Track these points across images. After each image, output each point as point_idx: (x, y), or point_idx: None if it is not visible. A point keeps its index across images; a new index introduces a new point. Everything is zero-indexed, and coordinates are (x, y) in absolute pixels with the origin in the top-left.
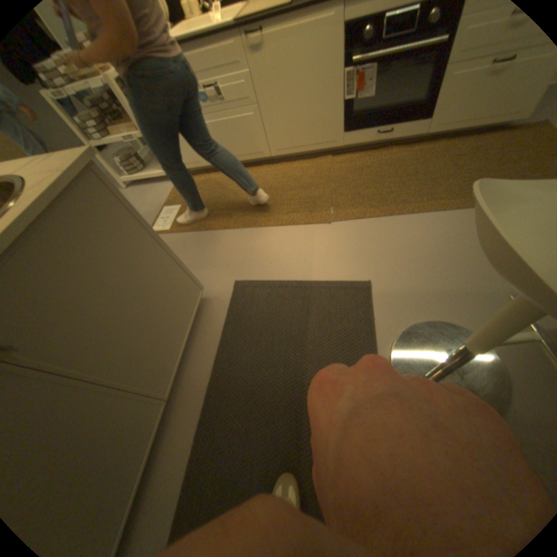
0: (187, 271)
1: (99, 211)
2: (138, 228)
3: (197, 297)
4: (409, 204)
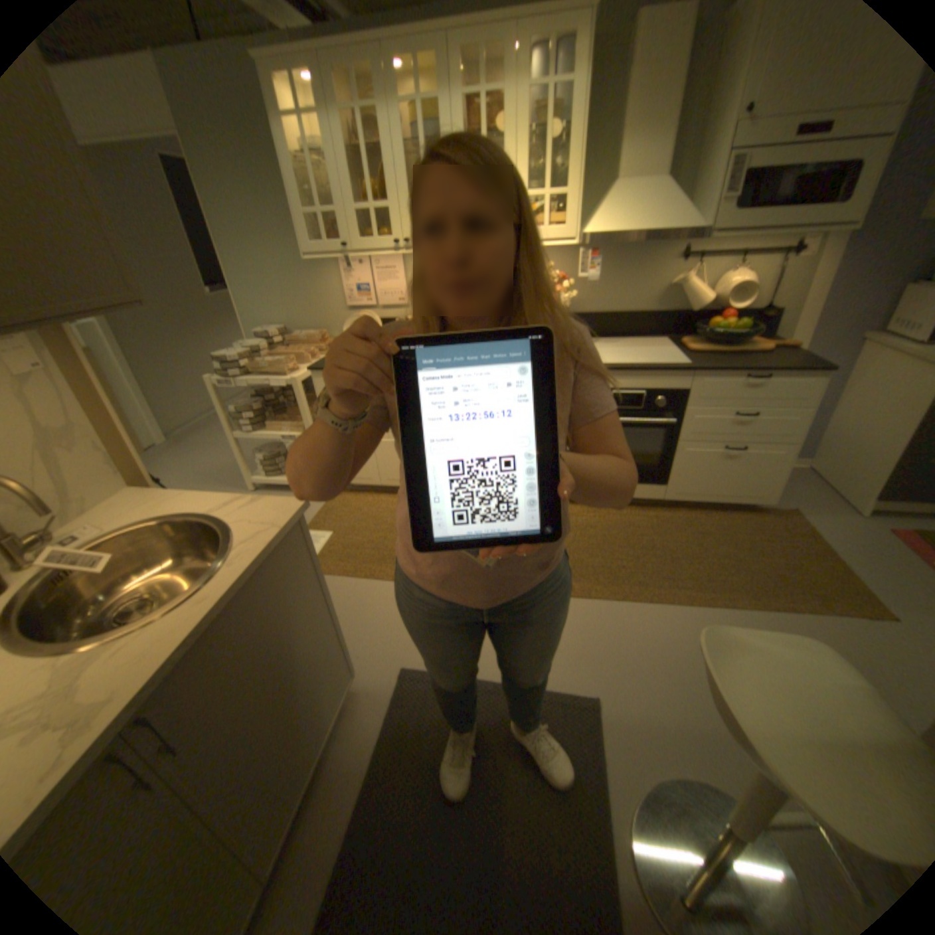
0: (345, 646)
1: (292, 569)
2: (317, 587)
3: (345, 690)
4: (647, 590)
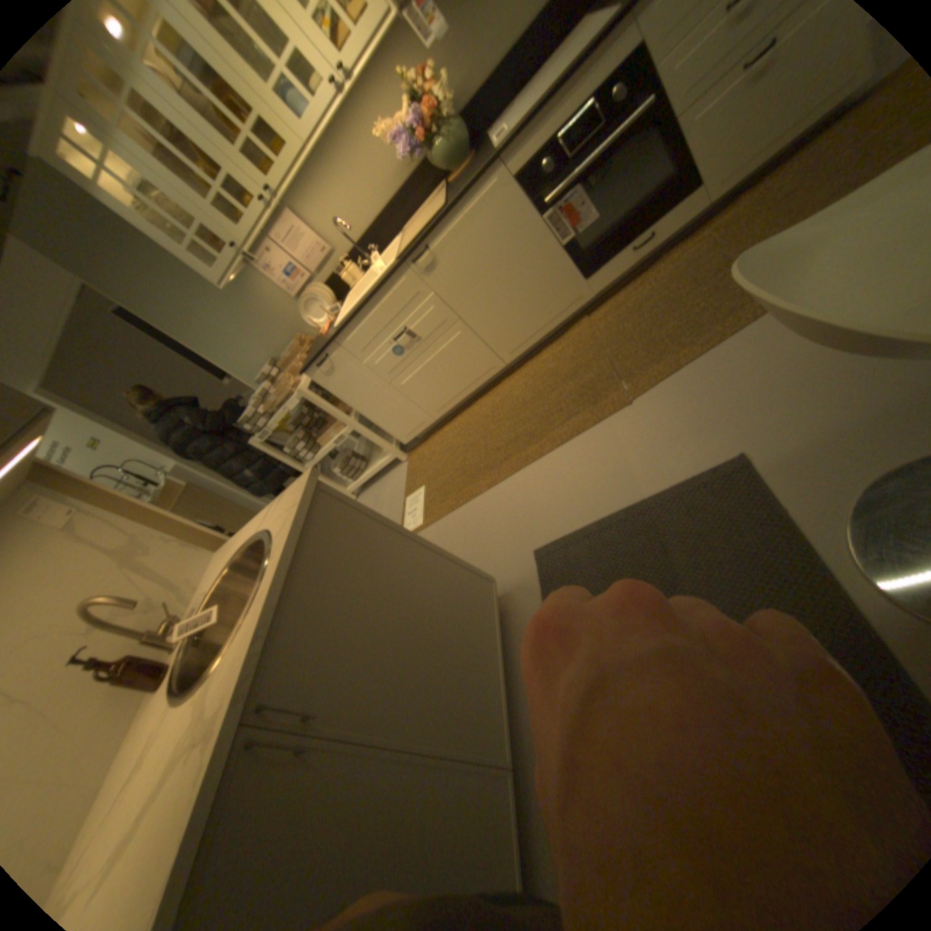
0: (463, 562)
1: (341, 529)
2: (386, 531)
3: (492, 595)
4: (745, 308)
